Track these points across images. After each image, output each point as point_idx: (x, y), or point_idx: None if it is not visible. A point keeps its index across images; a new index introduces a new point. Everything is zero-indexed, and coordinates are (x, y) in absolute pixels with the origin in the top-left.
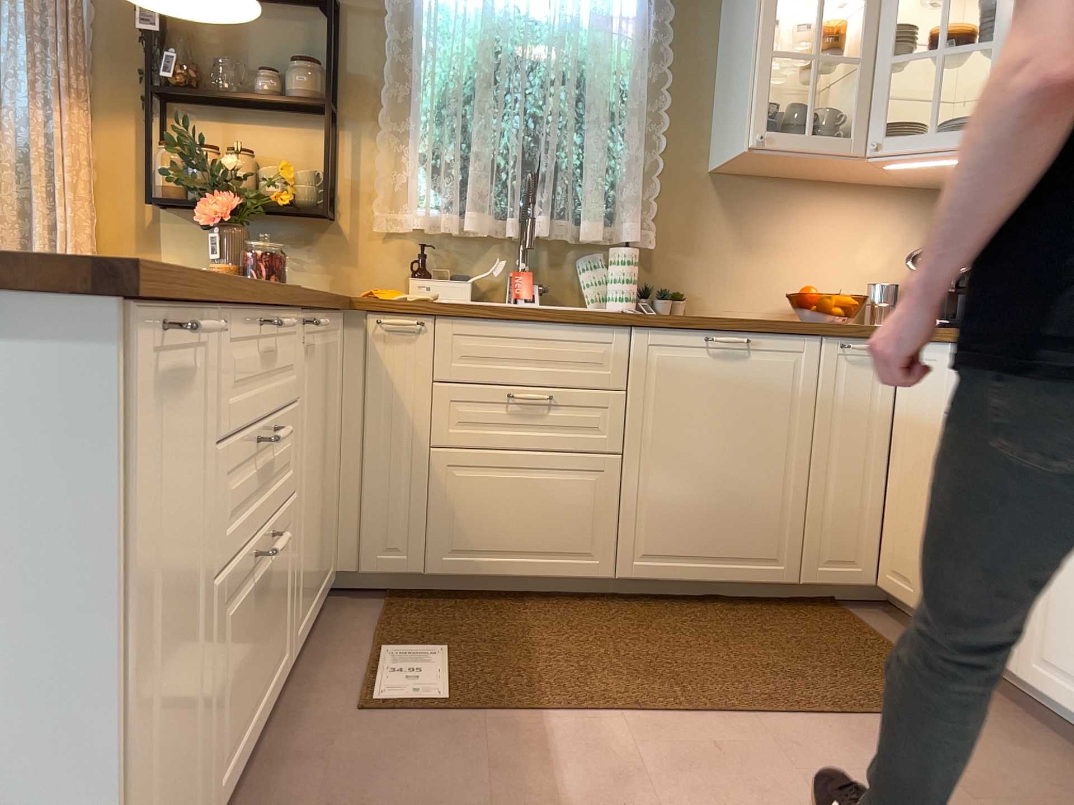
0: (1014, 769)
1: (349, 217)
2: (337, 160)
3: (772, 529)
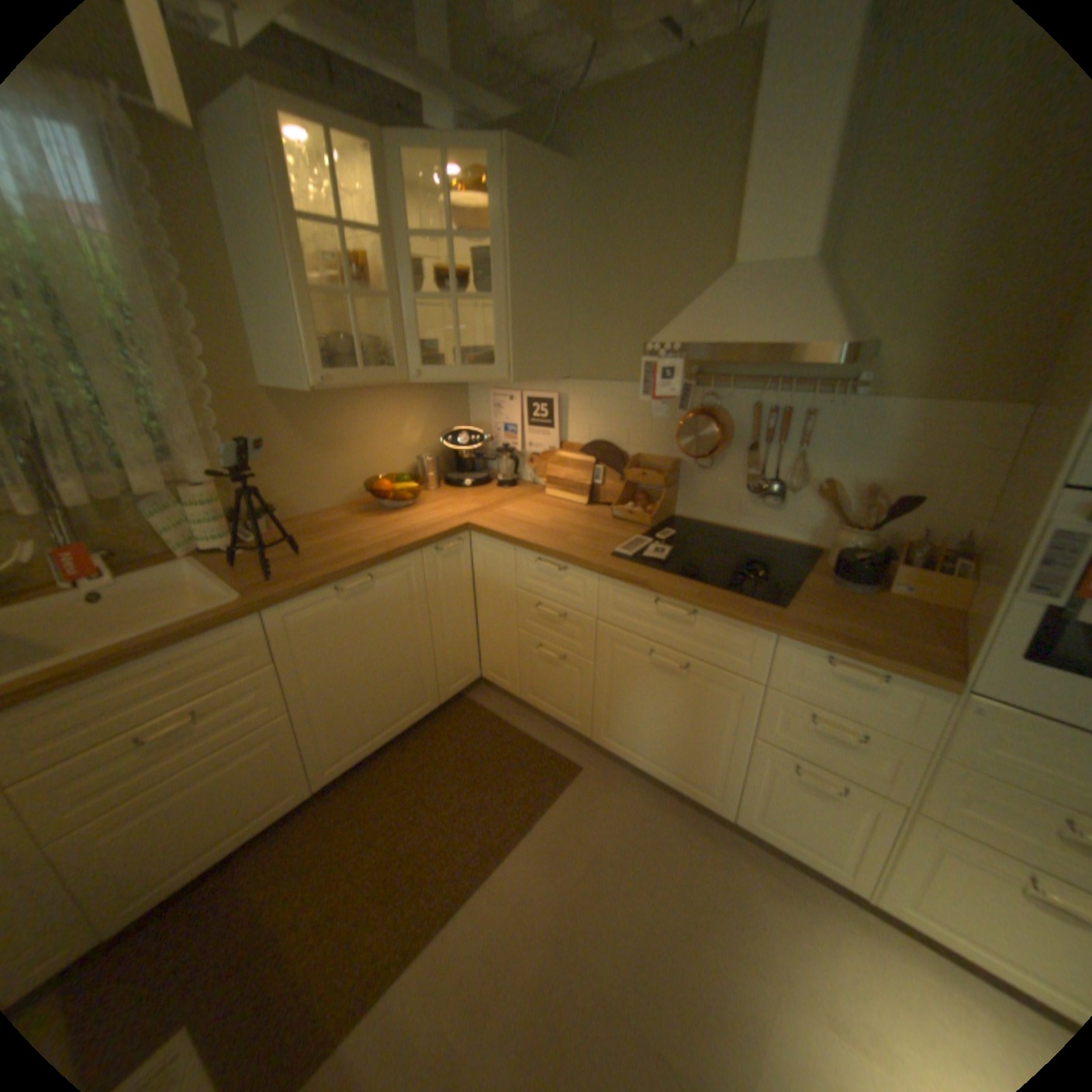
0: (617, 814)
1: None
2: None
3: (417, 688)
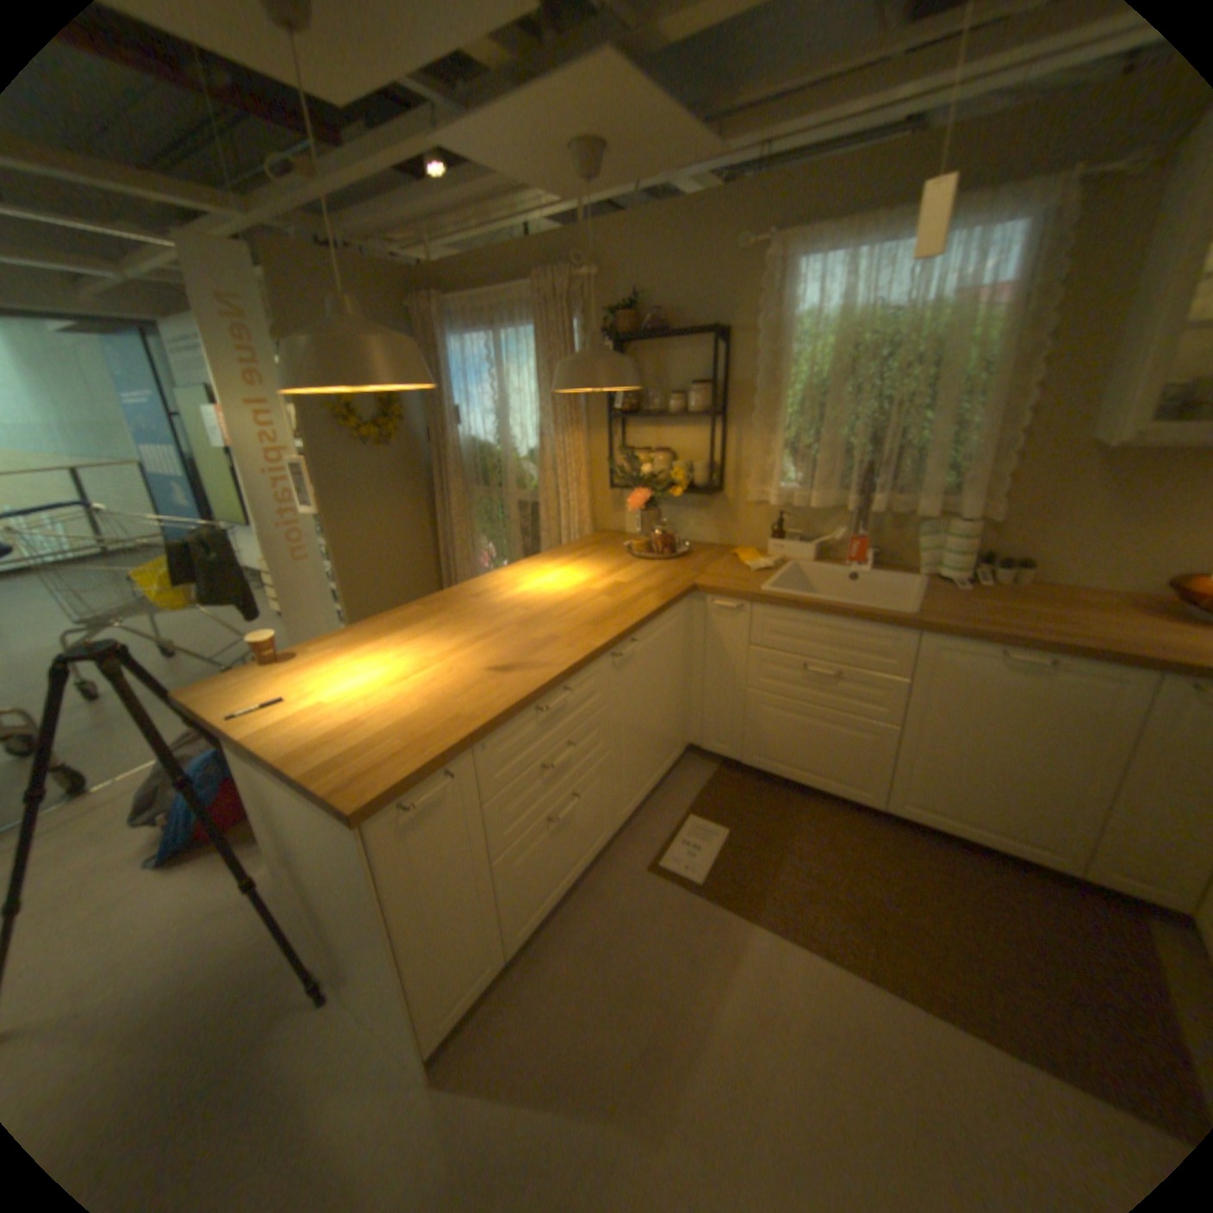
0: None
1: (731, 489)
2: (723, 448)
3: (1056, 827)
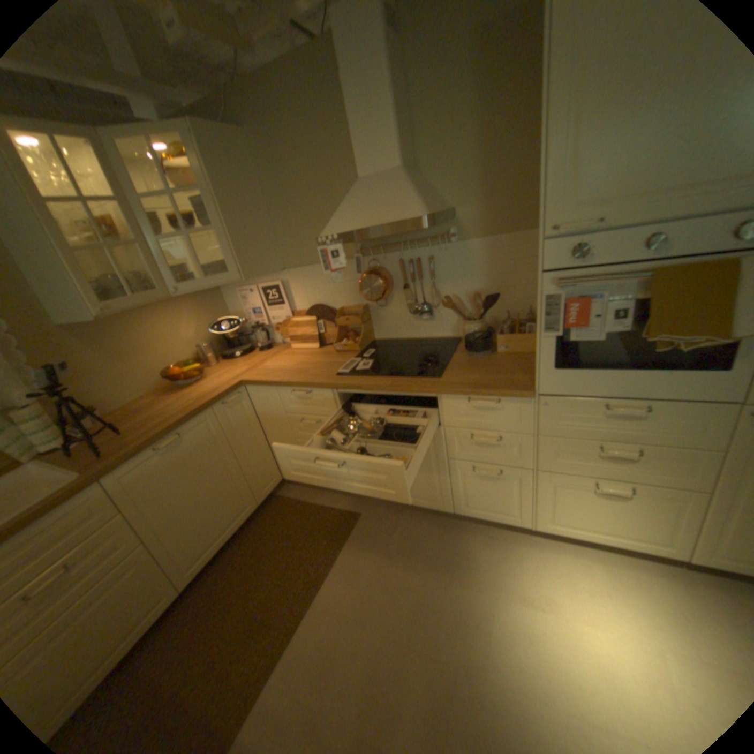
0: (387, 533)
1: None
2: None
3: (237, 499)
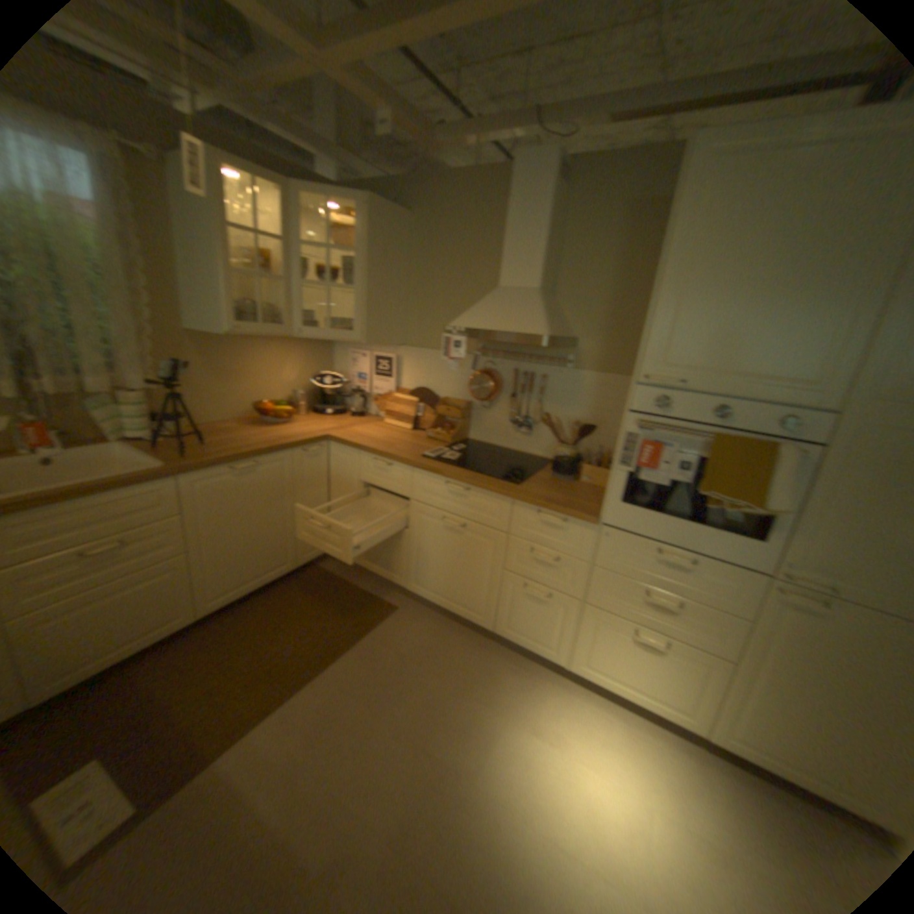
0: (417, 633)
1: None
2: None
3: (279, 551)
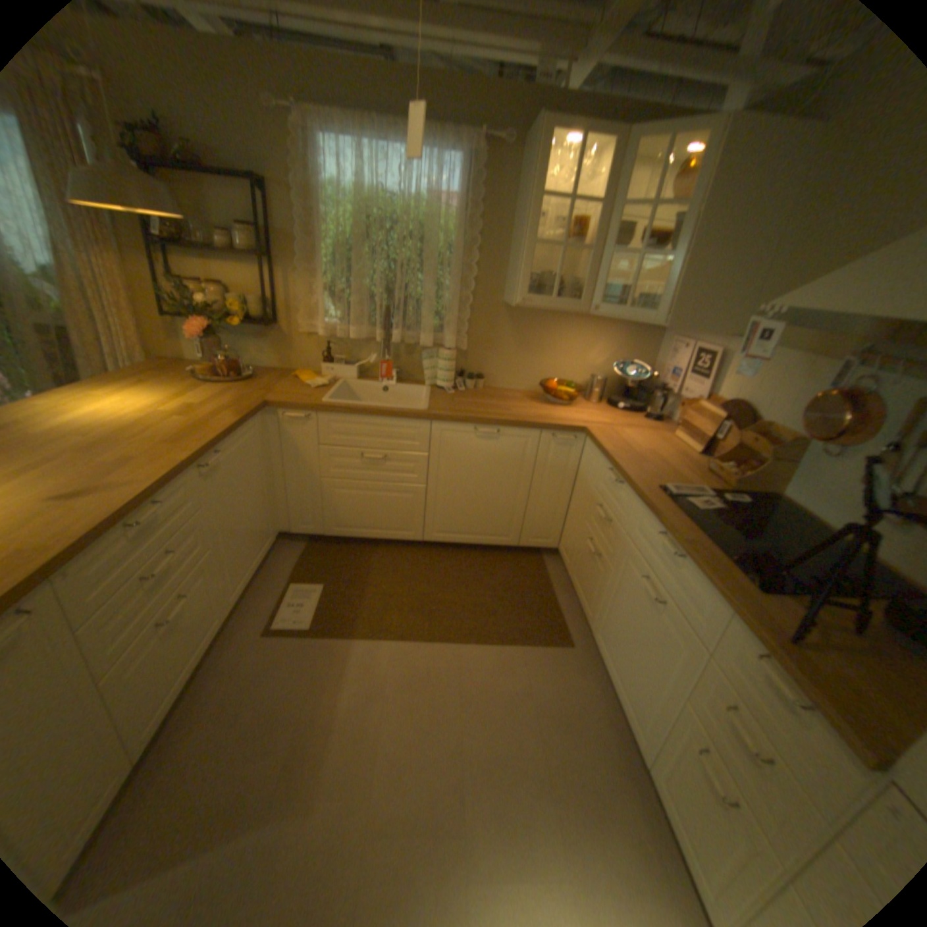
0: (570, 689)
1: (285, 322)
2: (273, 286)
3: (505, 522)
